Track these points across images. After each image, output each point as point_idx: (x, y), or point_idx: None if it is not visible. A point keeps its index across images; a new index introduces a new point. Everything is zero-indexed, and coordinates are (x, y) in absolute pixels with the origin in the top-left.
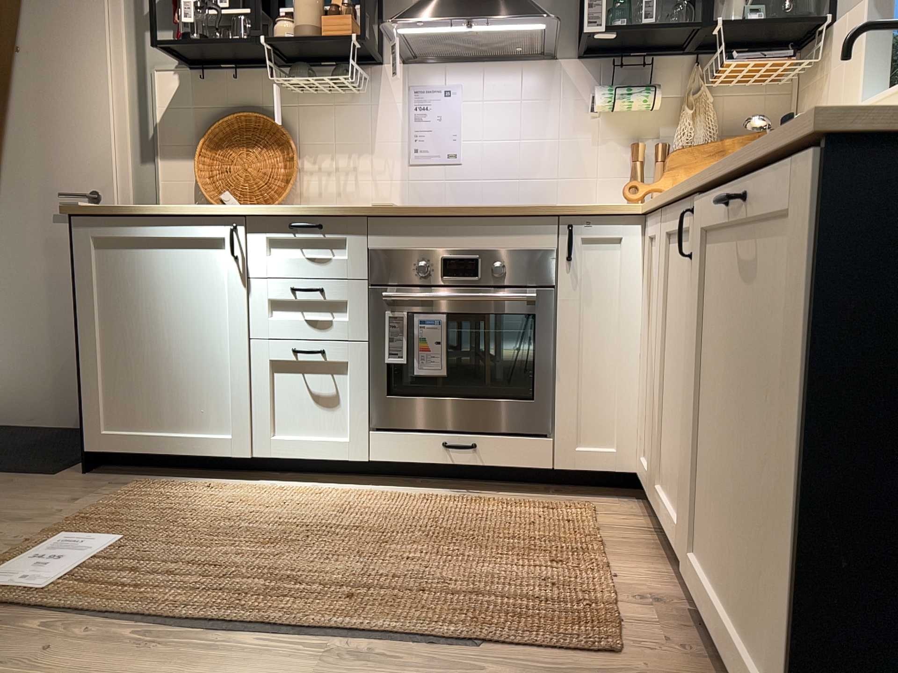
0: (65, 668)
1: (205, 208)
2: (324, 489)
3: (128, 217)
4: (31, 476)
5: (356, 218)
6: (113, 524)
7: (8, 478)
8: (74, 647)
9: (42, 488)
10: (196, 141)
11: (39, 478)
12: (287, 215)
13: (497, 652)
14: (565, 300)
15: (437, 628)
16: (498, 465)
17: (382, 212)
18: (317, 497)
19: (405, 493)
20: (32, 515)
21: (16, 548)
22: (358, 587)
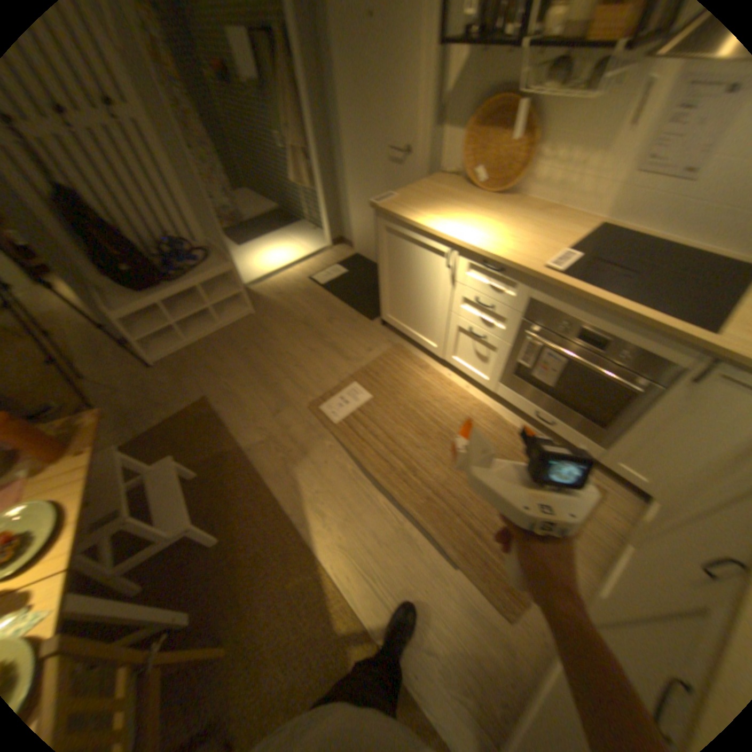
0: (329, 472)
1: (441, 225)
2: (471, 390)
3: (400, 221)
4: (365, 319)
5: (529, 275)
6: (375, 381)
7: (357, 317)
8: (335, 461)
9: (365, 332)
10: (473, 113)
11: (367, 322)
12: (484, 256)
13: (460, 575)
14: (669, 400)
15: (448, 541)
16: (563, 437)
17: (548, 281)
18: (461, 400)
19: (508, 416)
20: (354, 355)
21: (342, 380)
22: (437, 489)
